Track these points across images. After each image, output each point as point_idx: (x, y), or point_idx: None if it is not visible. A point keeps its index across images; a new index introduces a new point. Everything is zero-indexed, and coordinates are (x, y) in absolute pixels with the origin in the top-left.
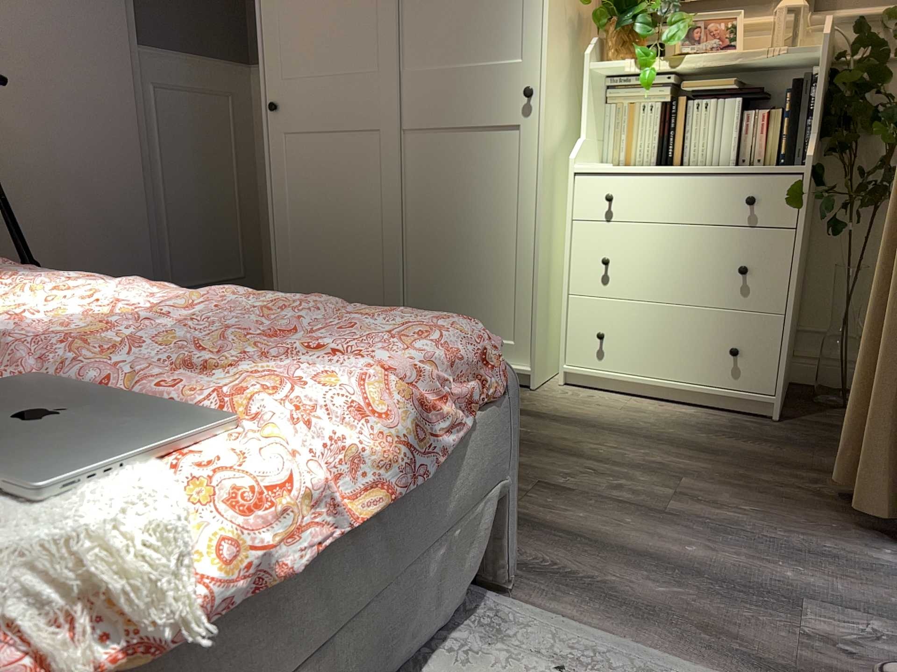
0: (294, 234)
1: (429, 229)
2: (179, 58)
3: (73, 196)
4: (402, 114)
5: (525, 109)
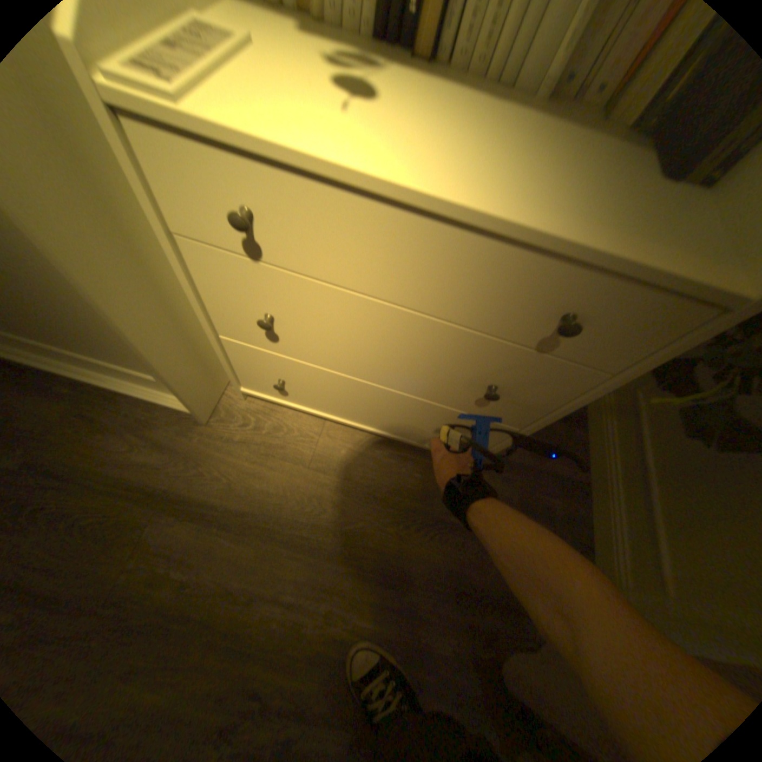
0: None
1: None
2: None
3: None
4: None
5: None
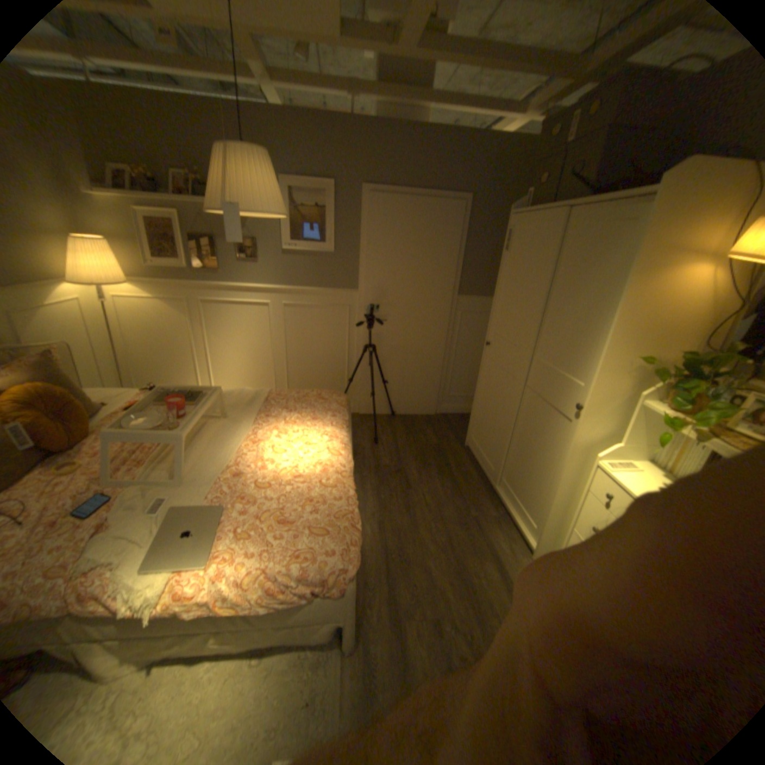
0: (482, 404)
1: (524, 442)
2: (478, 300)
3: (411, 357)
4: (529, 378)
5: (578, 415)
